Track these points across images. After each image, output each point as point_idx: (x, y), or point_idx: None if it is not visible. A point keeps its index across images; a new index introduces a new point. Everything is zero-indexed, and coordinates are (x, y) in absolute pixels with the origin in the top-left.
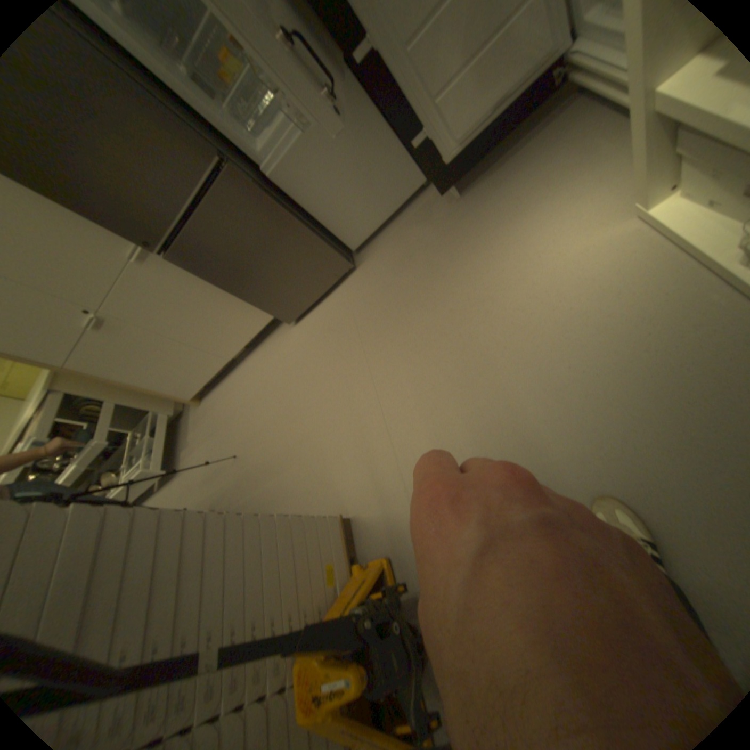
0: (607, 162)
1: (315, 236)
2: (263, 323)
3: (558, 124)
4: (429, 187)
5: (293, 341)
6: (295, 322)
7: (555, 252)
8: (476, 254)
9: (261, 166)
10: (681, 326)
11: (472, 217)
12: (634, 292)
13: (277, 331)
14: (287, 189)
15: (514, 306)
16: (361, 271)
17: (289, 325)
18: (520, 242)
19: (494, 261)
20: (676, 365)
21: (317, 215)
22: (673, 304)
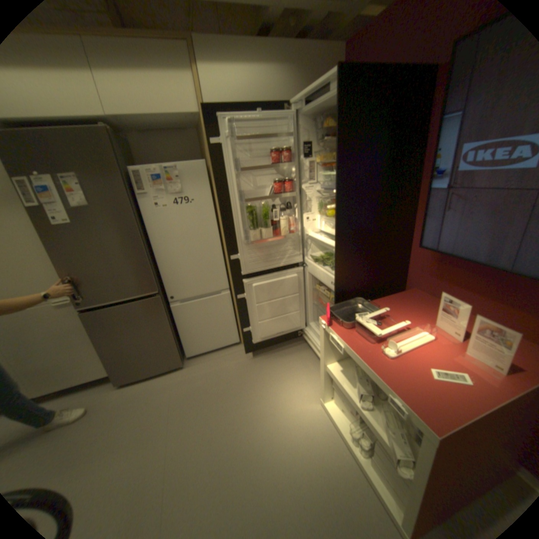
0: (311, 377)
1: (173, 343)
2: (90, 378)
3: (296, 351)
4: (238, 346)
5: (107, 402)
6: (117, 387)
7: (288, 408)
8: (253, 393)
9: (169, 301)
10: (332, 469)
11: (255, 372)
12: (316, 444)
13: (95, 389)
14: (173, 315)
15: (265, 432)
16: (184, 372)
17: (110, 388)
18: (274, 396)
19: (261, 401)
20: (330, 492)
21: (179, 333)
22: (330, 456)
